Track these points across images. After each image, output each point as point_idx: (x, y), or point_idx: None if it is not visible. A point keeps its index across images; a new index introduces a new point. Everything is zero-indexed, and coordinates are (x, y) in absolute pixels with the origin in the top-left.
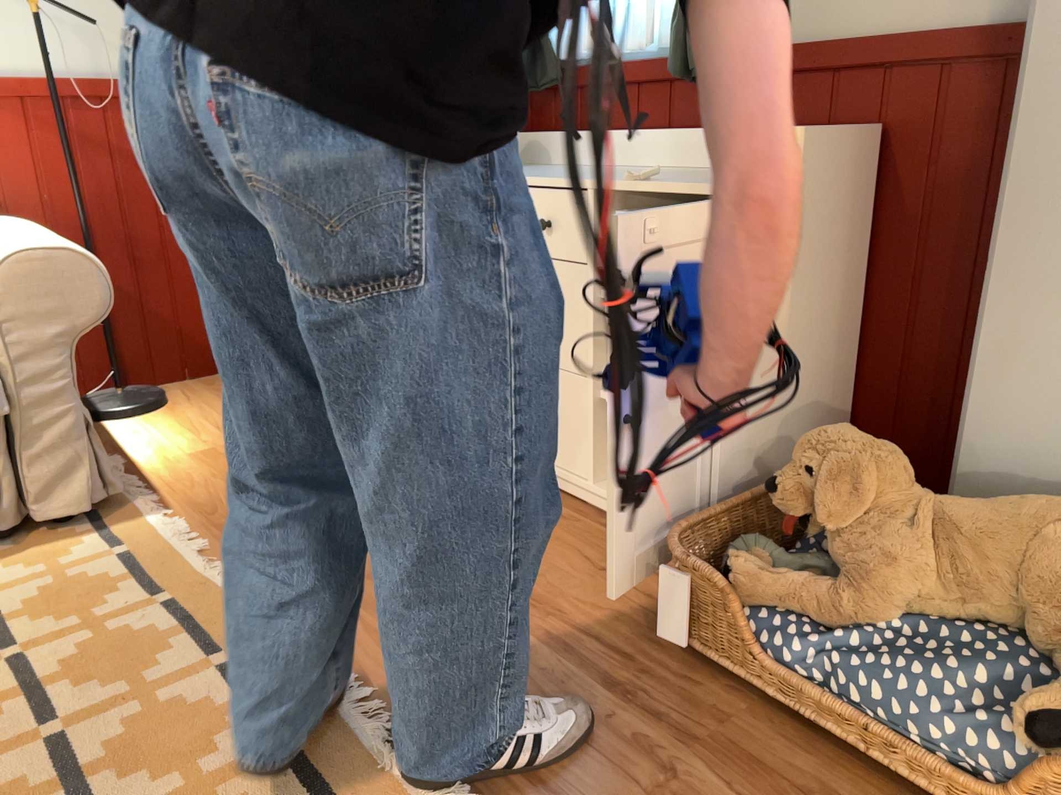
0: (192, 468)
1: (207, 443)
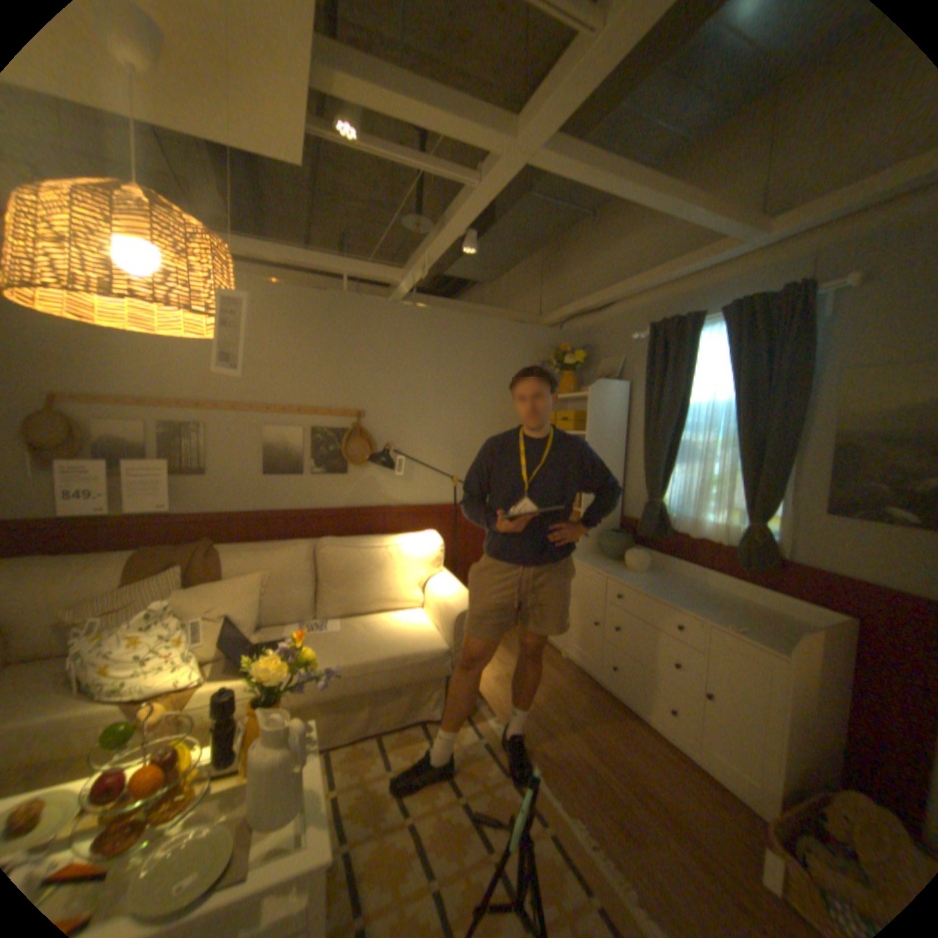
0: (496, 689)
1: (497, 672)
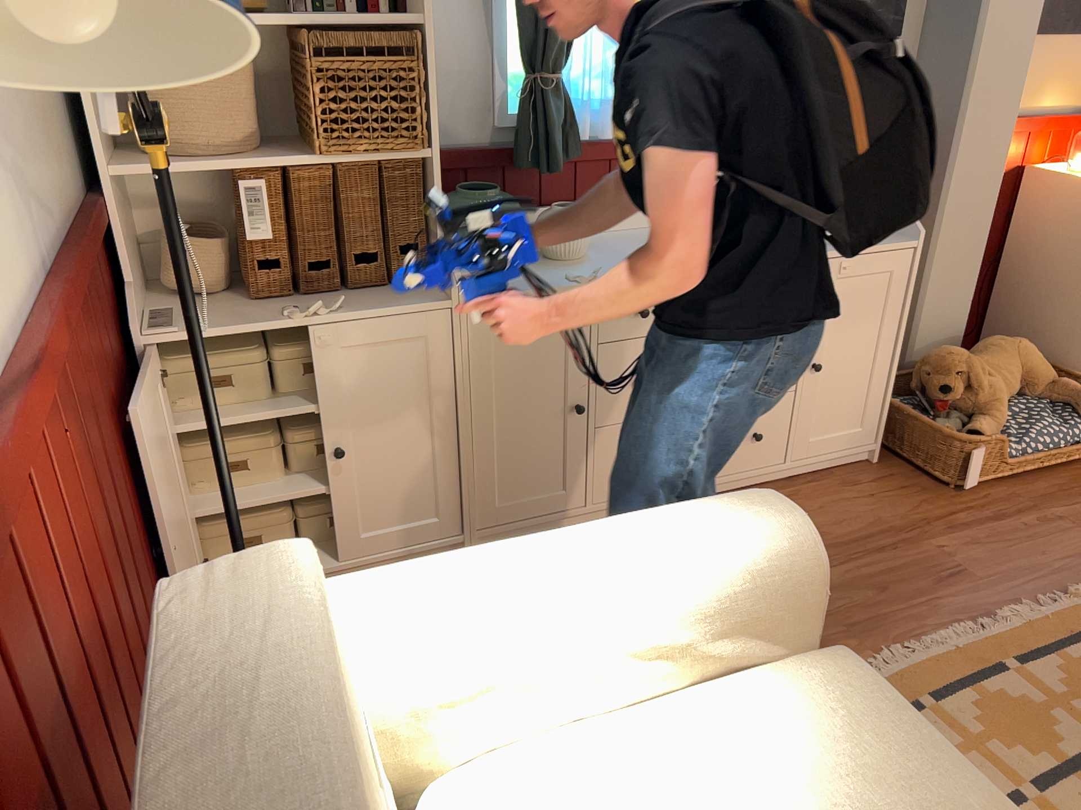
0: None
1: None
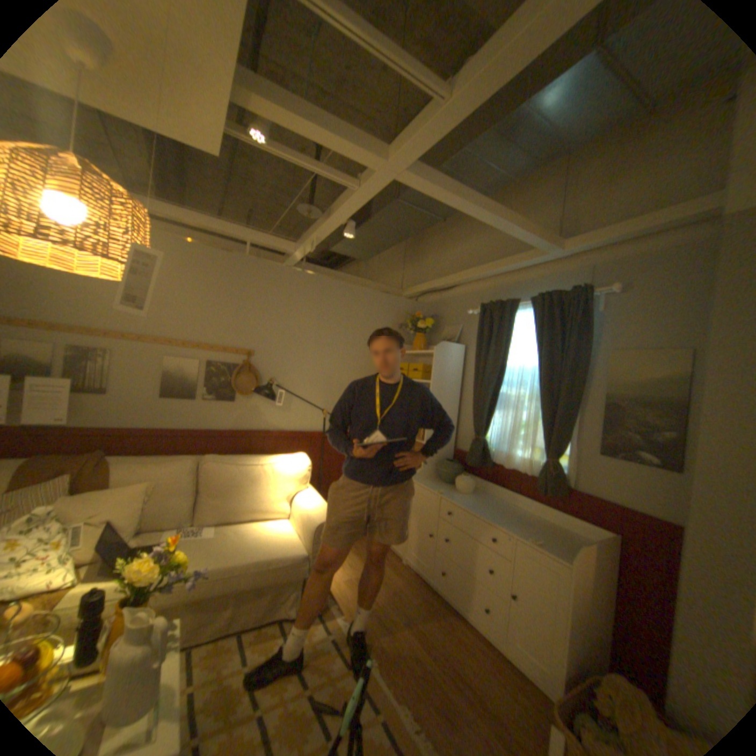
0: (345, 591)
1: (348, 576)
